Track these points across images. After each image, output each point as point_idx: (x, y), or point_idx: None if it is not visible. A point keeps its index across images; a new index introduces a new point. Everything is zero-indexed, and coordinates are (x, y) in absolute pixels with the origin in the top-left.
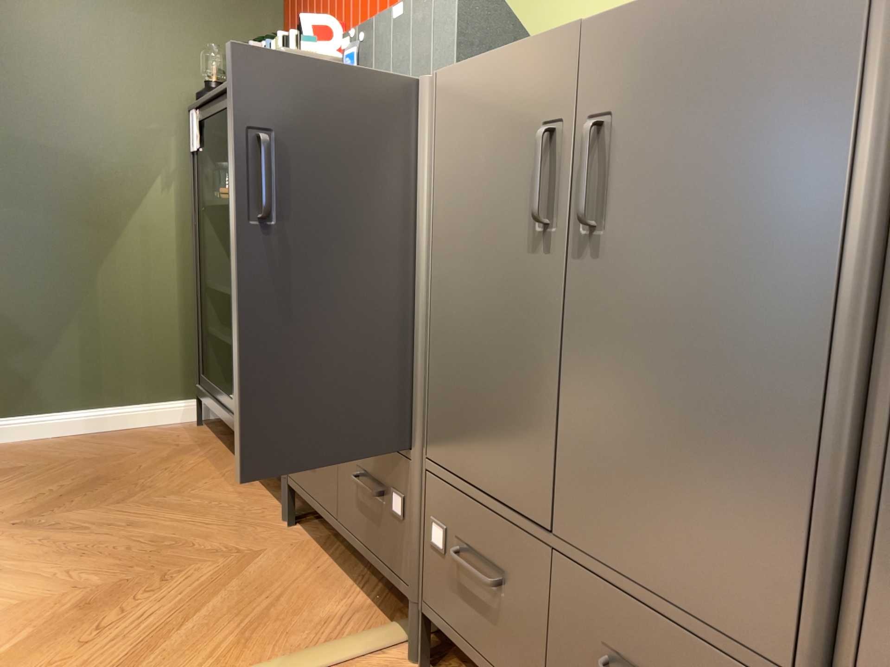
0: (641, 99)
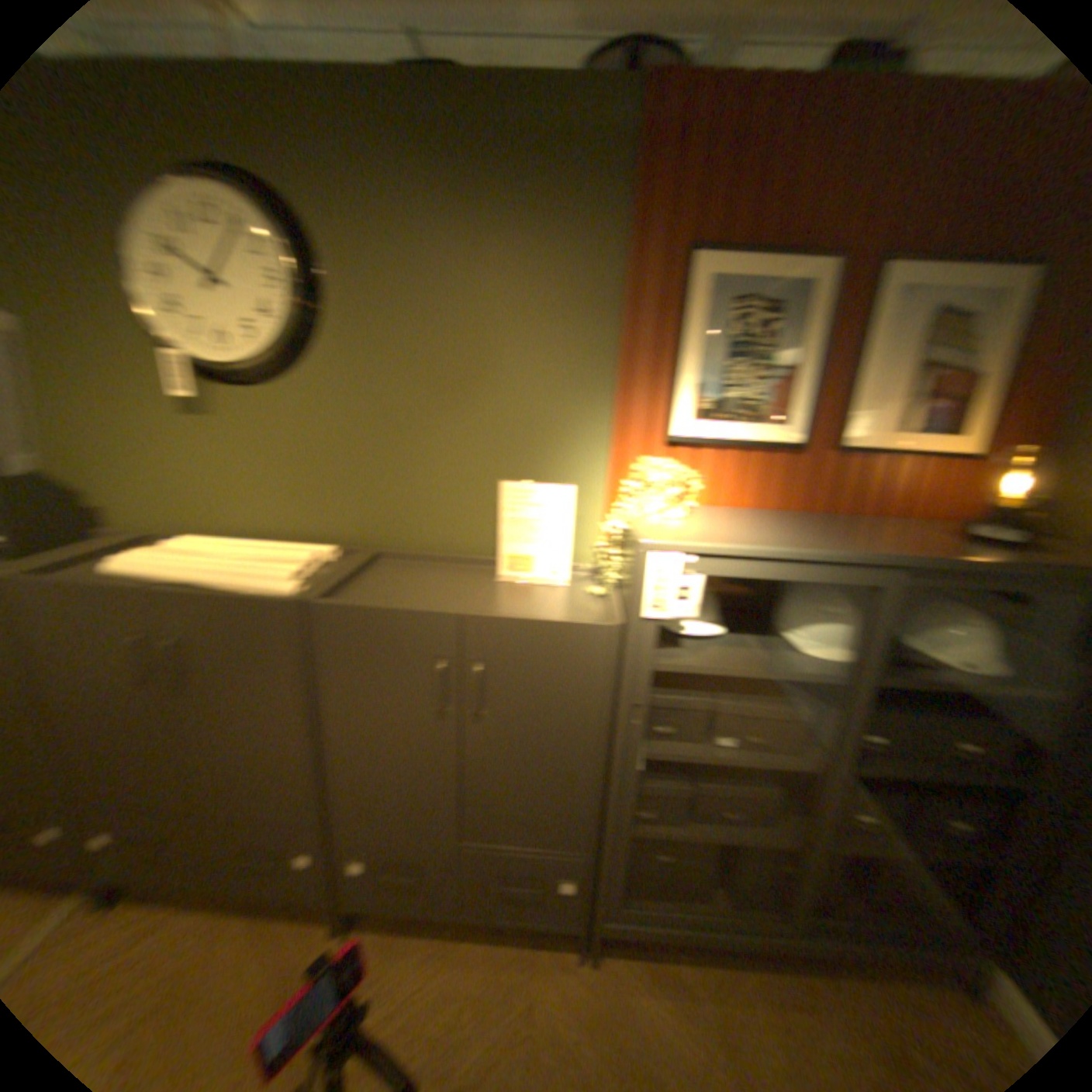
0: (189, 636)
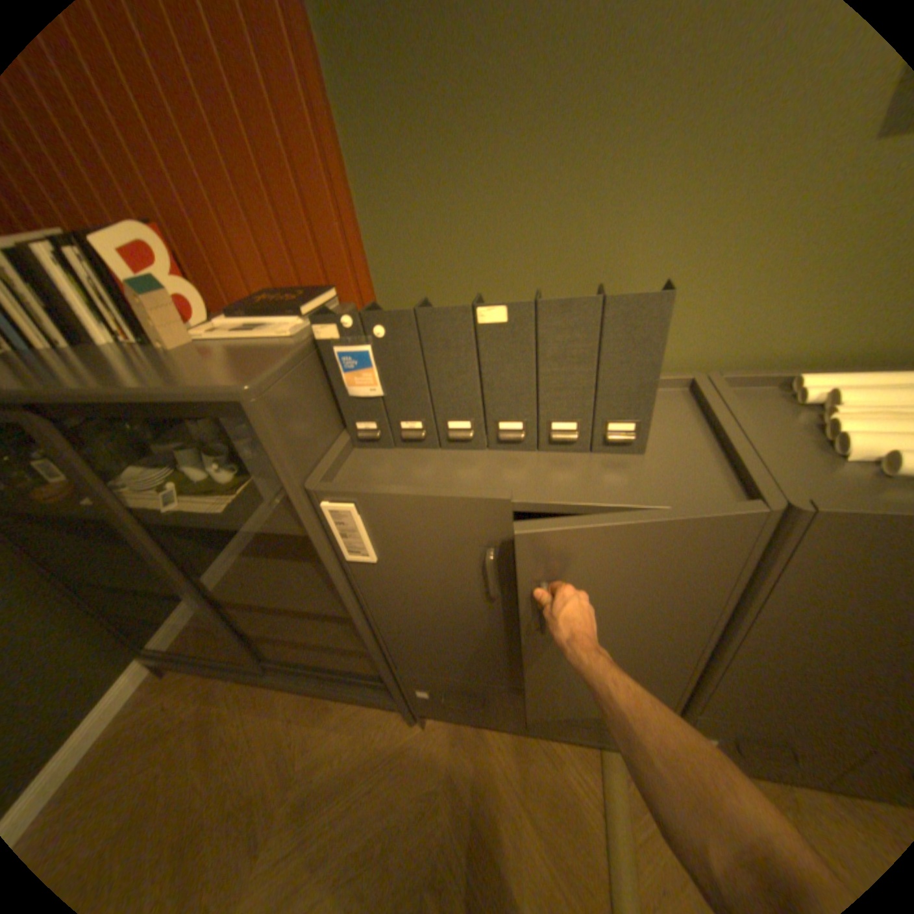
0: None
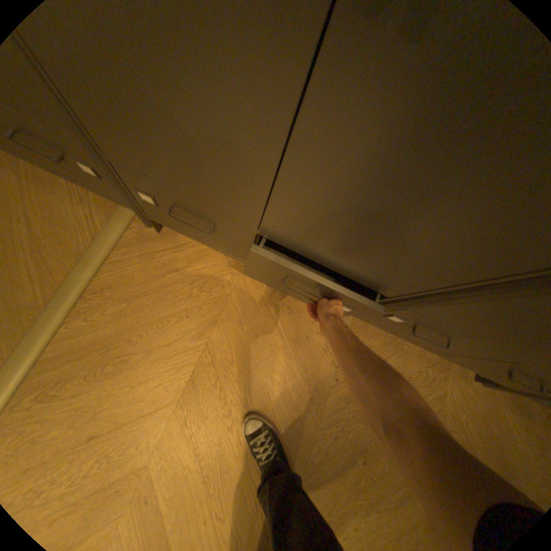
0: None
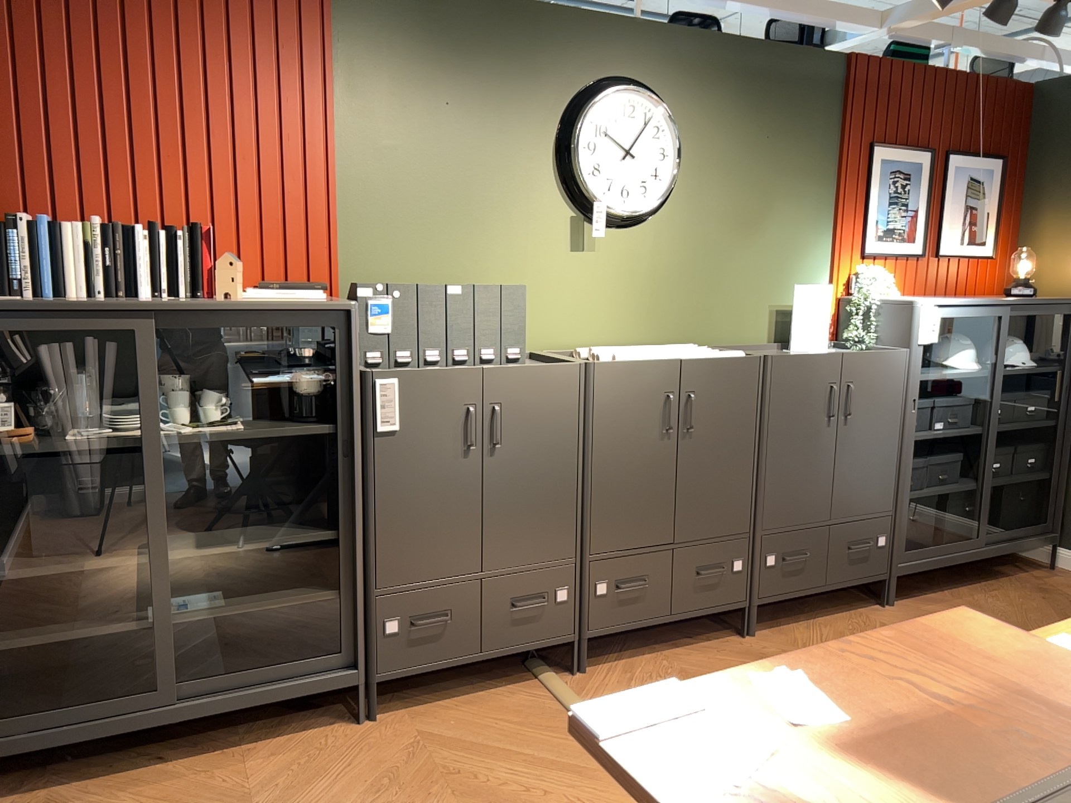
0: (706, 388)
